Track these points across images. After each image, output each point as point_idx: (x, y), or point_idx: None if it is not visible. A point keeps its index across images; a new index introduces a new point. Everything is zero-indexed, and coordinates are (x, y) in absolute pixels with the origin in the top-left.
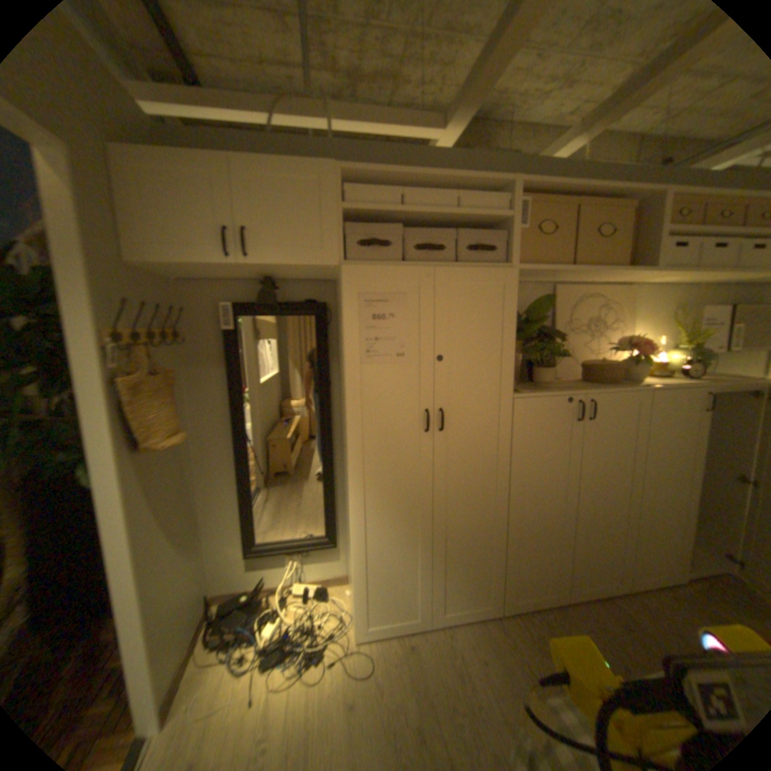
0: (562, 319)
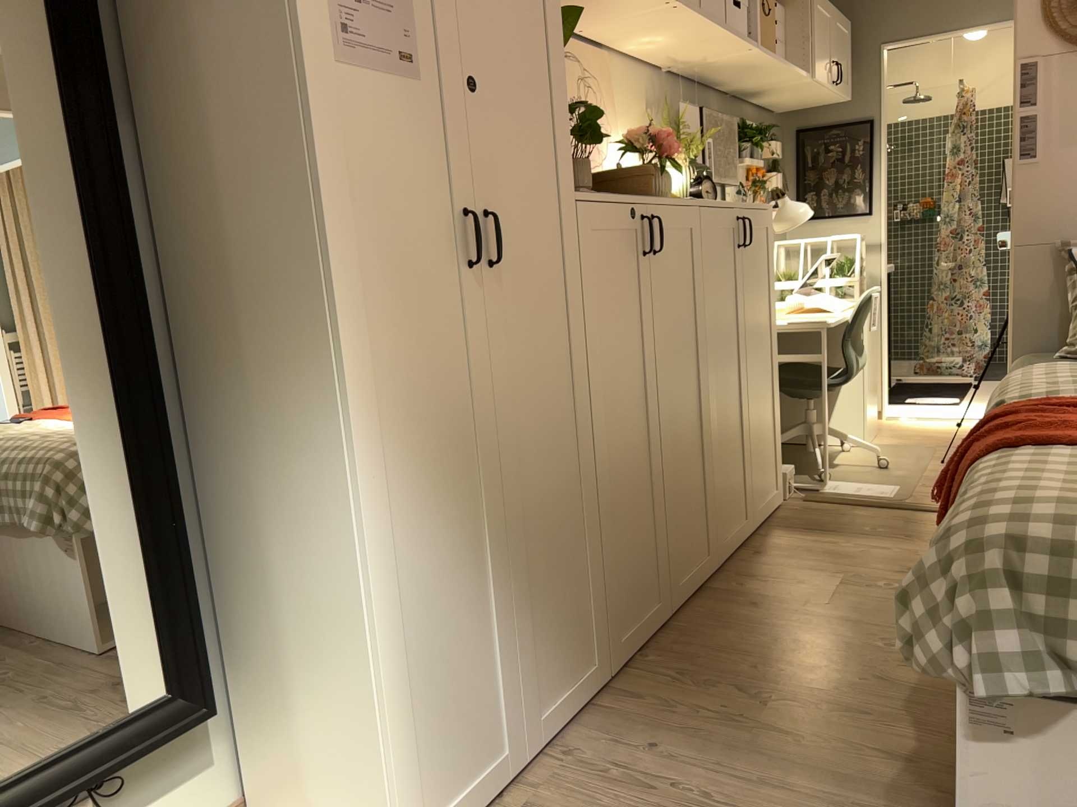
0: None
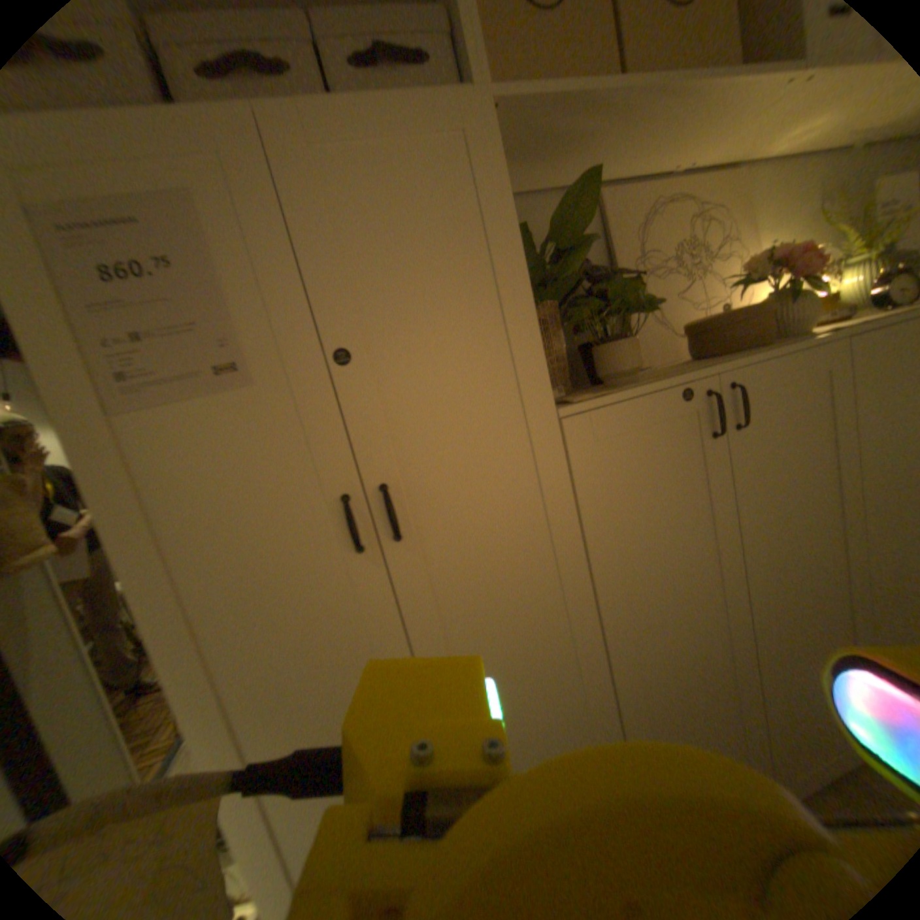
0: (626, 251)
